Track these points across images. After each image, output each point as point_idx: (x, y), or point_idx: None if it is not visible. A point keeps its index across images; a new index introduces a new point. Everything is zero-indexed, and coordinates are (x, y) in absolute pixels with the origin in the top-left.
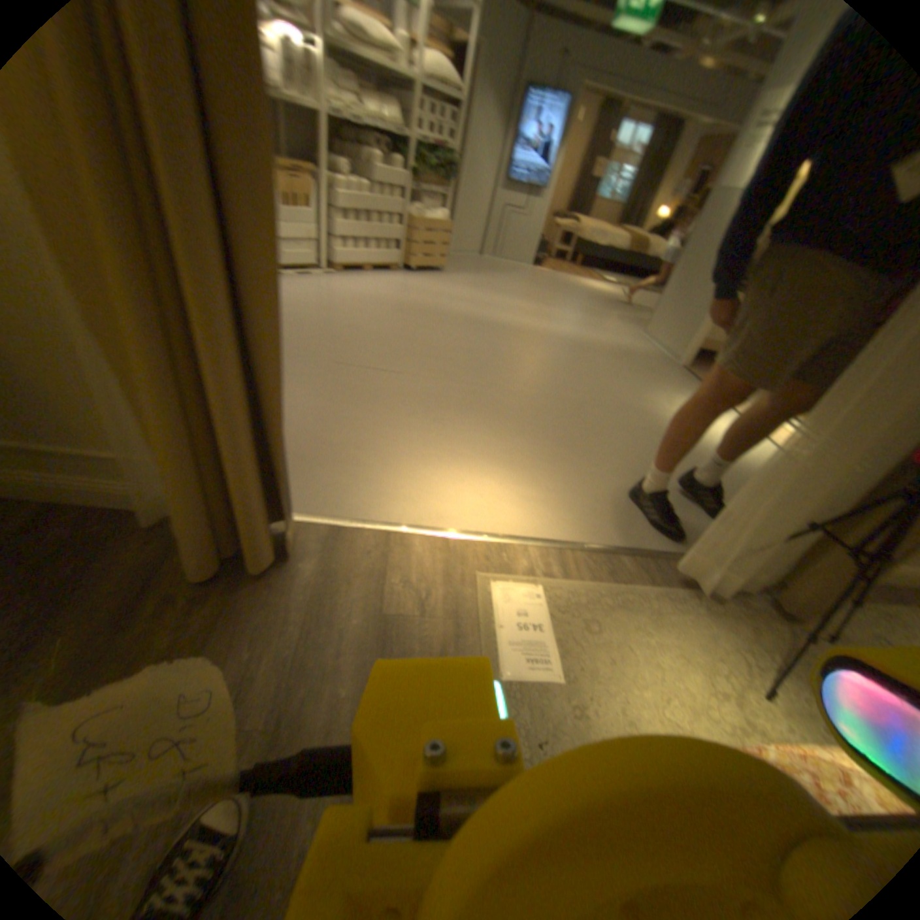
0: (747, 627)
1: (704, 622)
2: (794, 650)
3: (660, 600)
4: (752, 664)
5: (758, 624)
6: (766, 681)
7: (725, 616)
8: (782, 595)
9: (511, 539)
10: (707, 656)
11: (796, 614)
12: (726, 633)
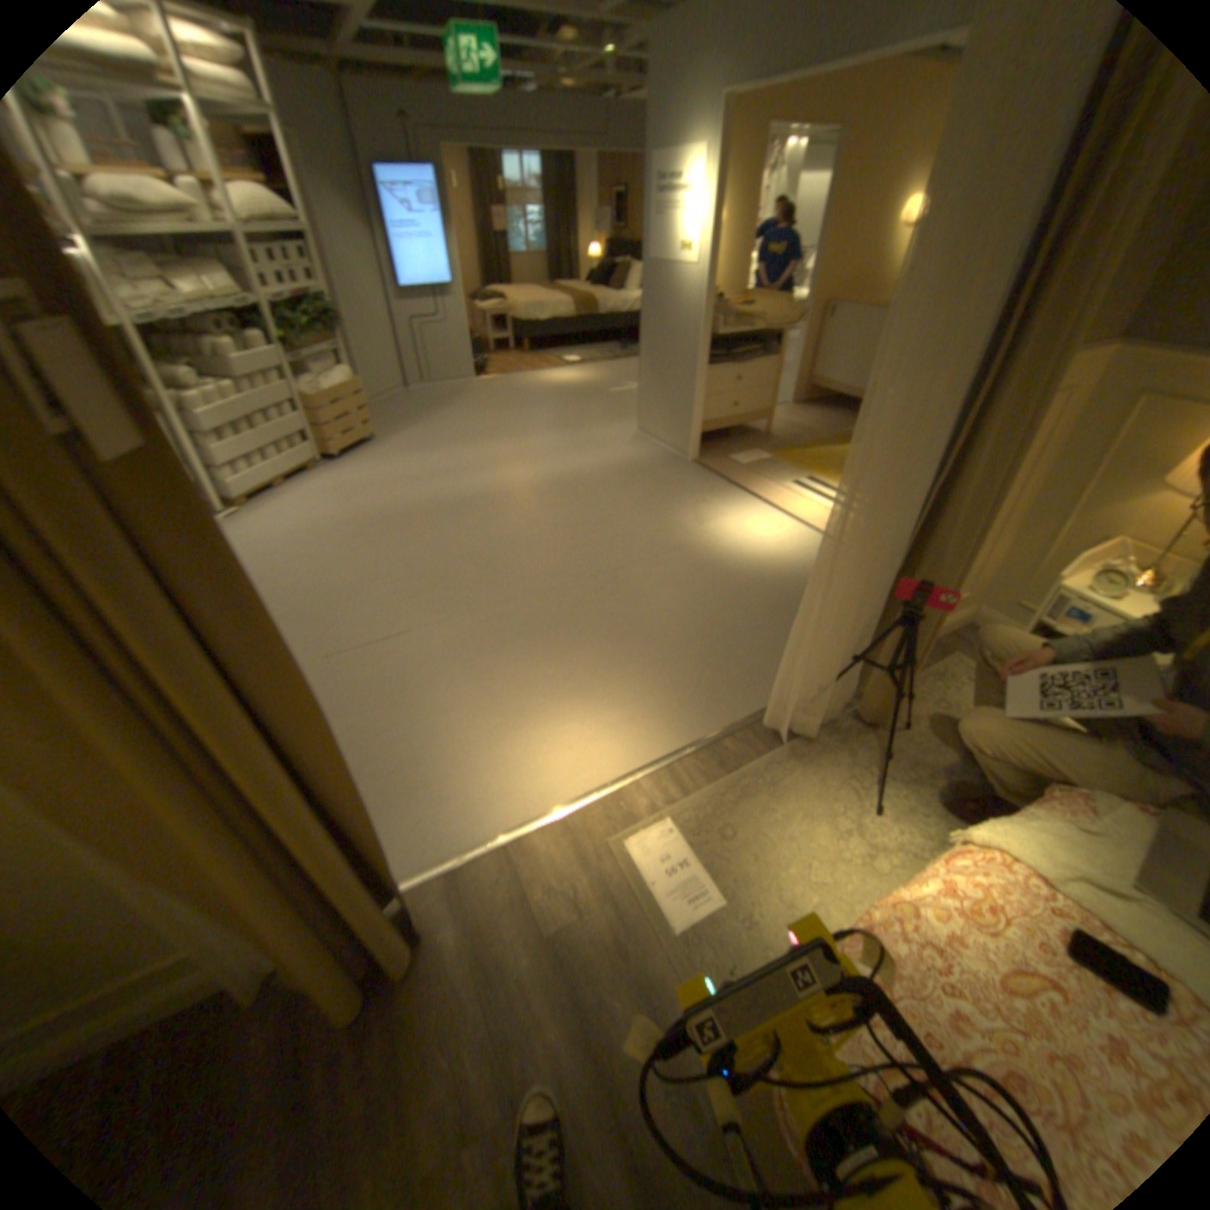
0: (844, 758)
1: (810, 773)
2: (884, 758)
3: (770, 773)
4: (858, 792)
5: (851, 750)
6: (873, 802)
7: (825, 757)
8: (860, 706)
9: (621, 790)
10: (824, 807)
11: (875, 720)
12: (831, 774)
